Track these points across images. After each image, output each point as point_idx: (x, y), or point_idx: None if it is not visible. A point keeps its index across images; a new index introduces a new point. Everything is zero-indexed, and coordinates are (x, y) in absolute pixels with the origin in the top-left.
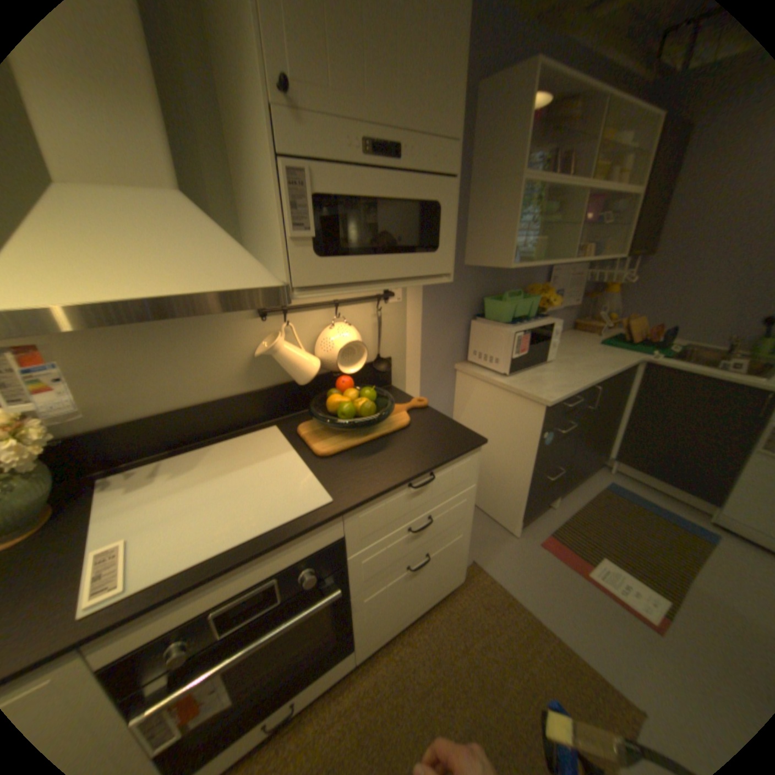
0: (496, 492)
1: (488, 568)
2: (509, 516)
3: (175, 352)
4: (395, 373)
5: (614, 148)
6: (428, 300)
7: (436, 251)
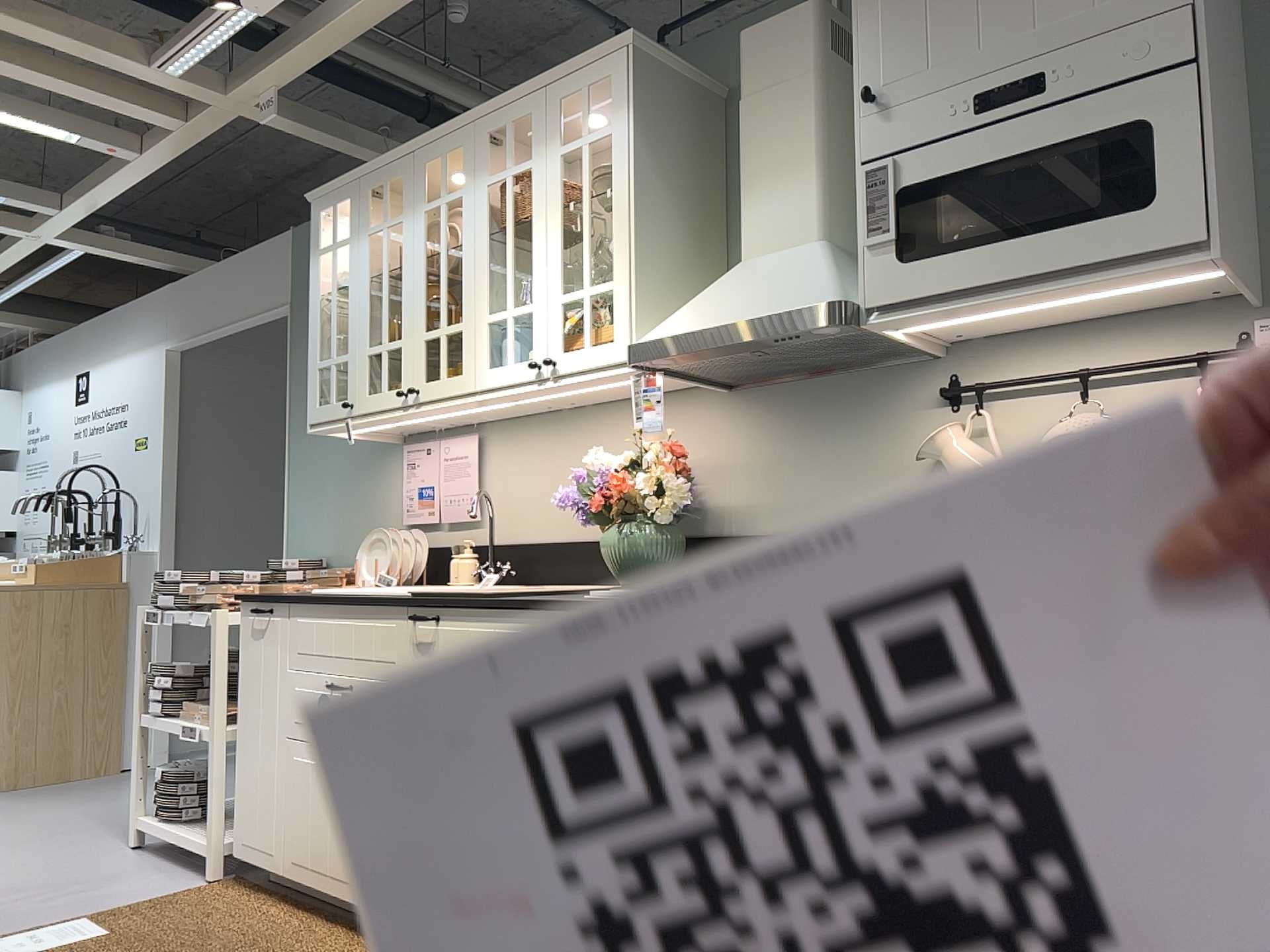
0: None
1: None
2: None
3: (835, 450)
4: None
5: None
6: None
7: (1145, 207)
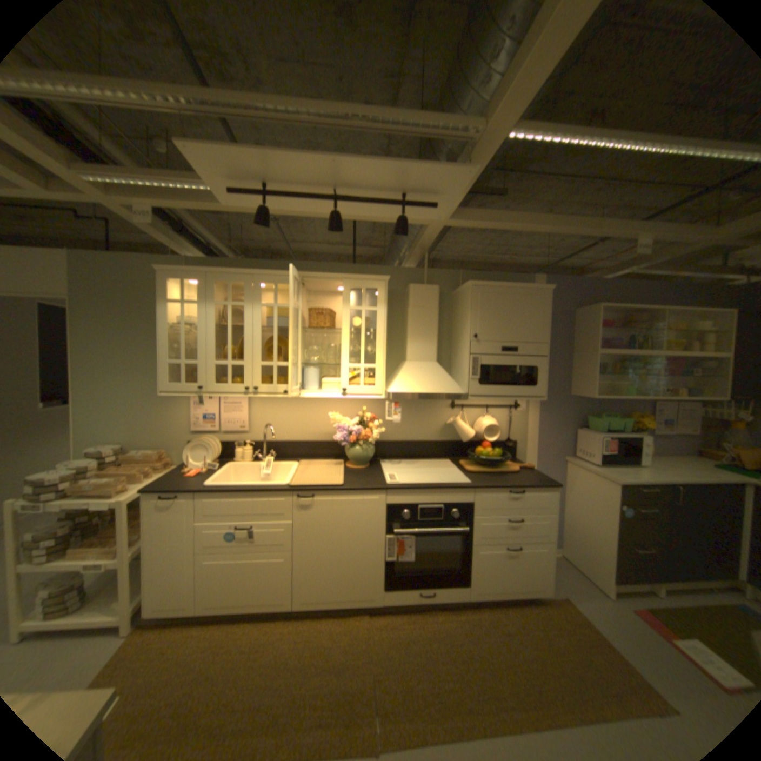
0: (596, 559)
1: (579, 607)
2: (605, 580)
3: (417, 417)
4: (519, 452)
5: (697, 330)
6: (543, 412)
7: (536, 387)
